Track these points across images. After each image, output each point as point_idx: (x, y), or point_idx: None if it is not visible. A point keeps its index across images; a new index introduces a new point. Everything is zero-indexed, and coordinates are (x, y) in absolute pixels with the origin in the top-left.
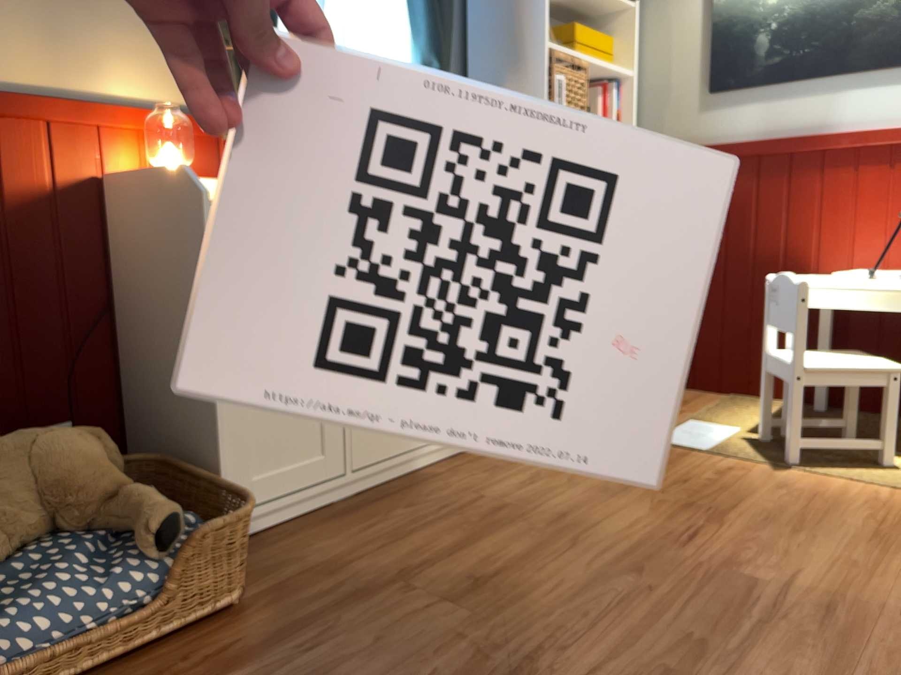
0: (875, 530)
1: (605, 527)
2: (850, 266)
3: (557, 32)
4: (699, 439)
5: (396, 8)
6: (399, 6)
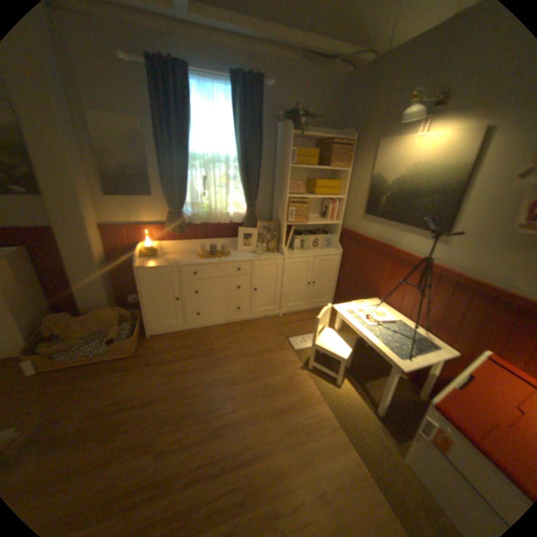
0: (284, 408)
1: (221, 369)
2: (389, 302)
3: (311, 181)
4: (301, 344)
5: (237, 183)
6: (237, 183)
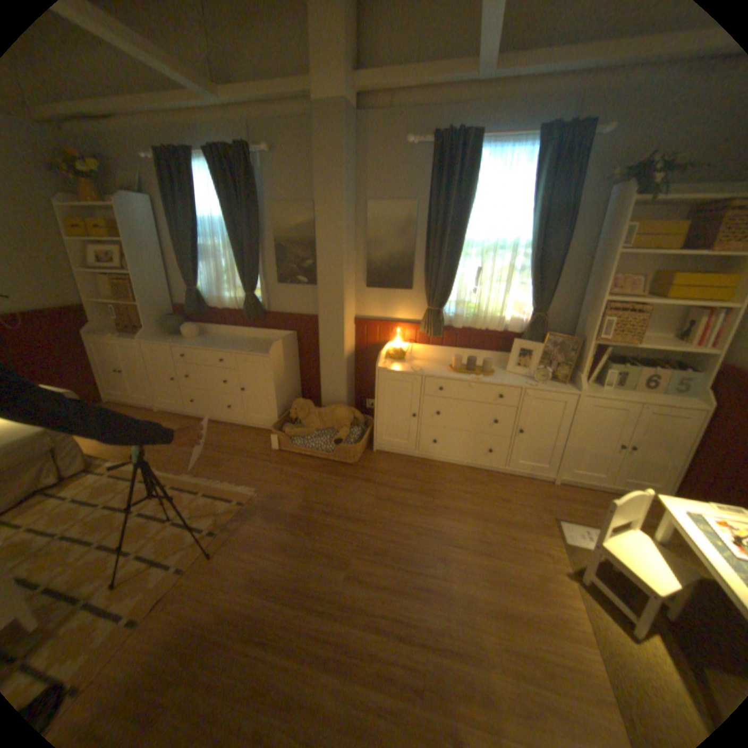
0: (520, 617)
1: (446, 521)
2: None
3: (666, 276)
4: (583, 540)
5: (526, 276)
6: (526, 276)
